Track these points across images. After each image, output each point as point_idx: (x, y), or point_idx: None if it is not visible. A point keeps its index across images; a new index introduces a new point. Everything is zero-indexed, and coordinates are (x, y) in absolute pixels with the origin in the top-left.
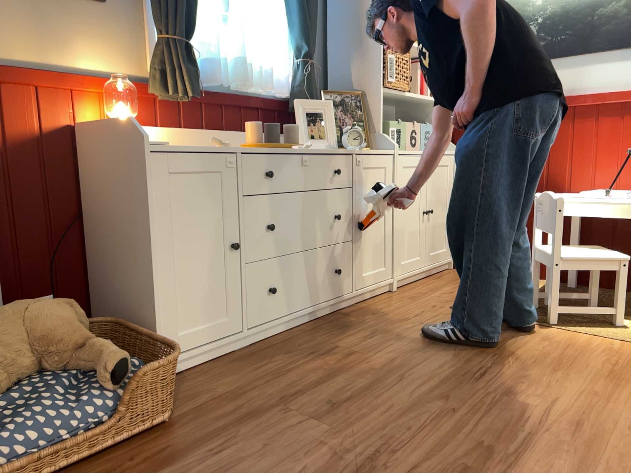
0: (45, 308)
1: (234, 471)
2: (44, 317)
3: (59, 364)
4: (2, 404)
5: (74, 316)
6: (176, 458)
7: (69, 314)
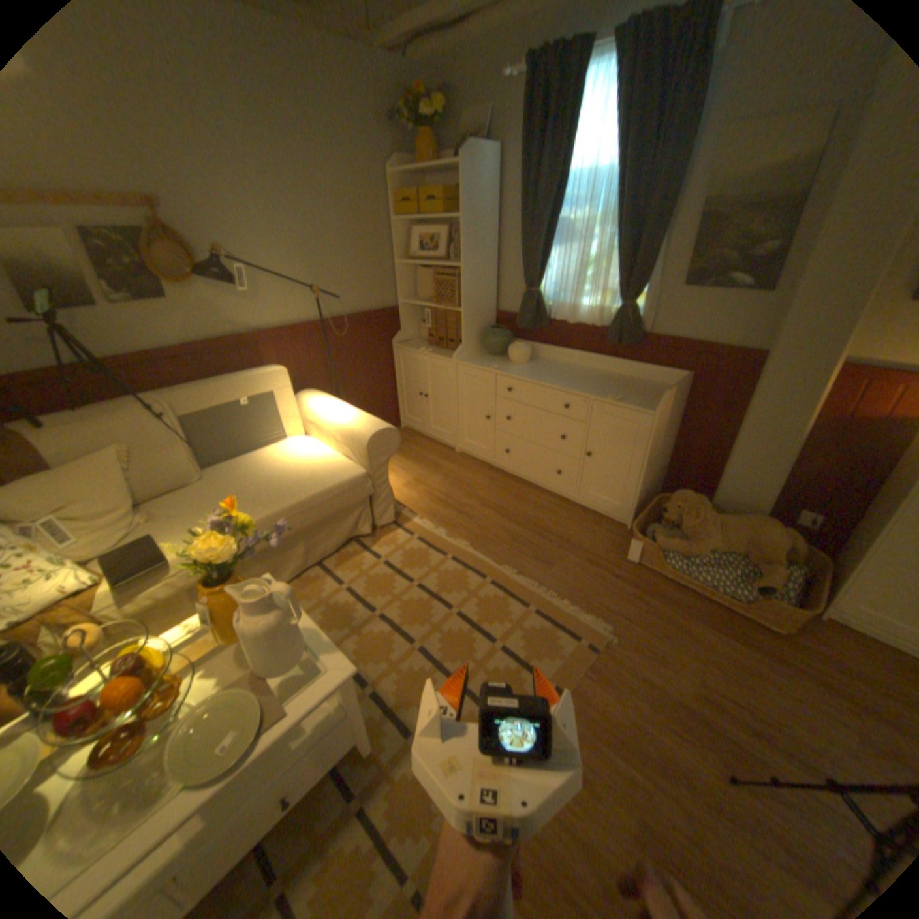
0: (773, 533)
1: (767, 685)
2: (767, 537)
3: (757, 562)
4: (718, 557)
5: (790, 546)
6: (758, 650)
7: (785, 544)
